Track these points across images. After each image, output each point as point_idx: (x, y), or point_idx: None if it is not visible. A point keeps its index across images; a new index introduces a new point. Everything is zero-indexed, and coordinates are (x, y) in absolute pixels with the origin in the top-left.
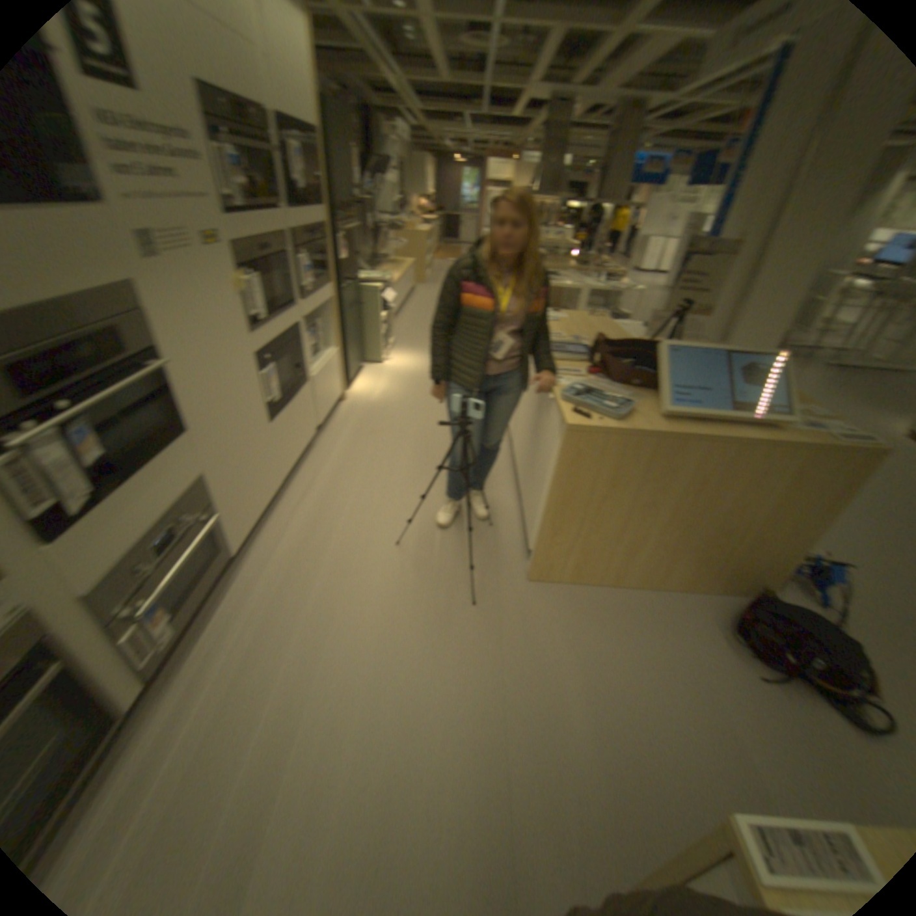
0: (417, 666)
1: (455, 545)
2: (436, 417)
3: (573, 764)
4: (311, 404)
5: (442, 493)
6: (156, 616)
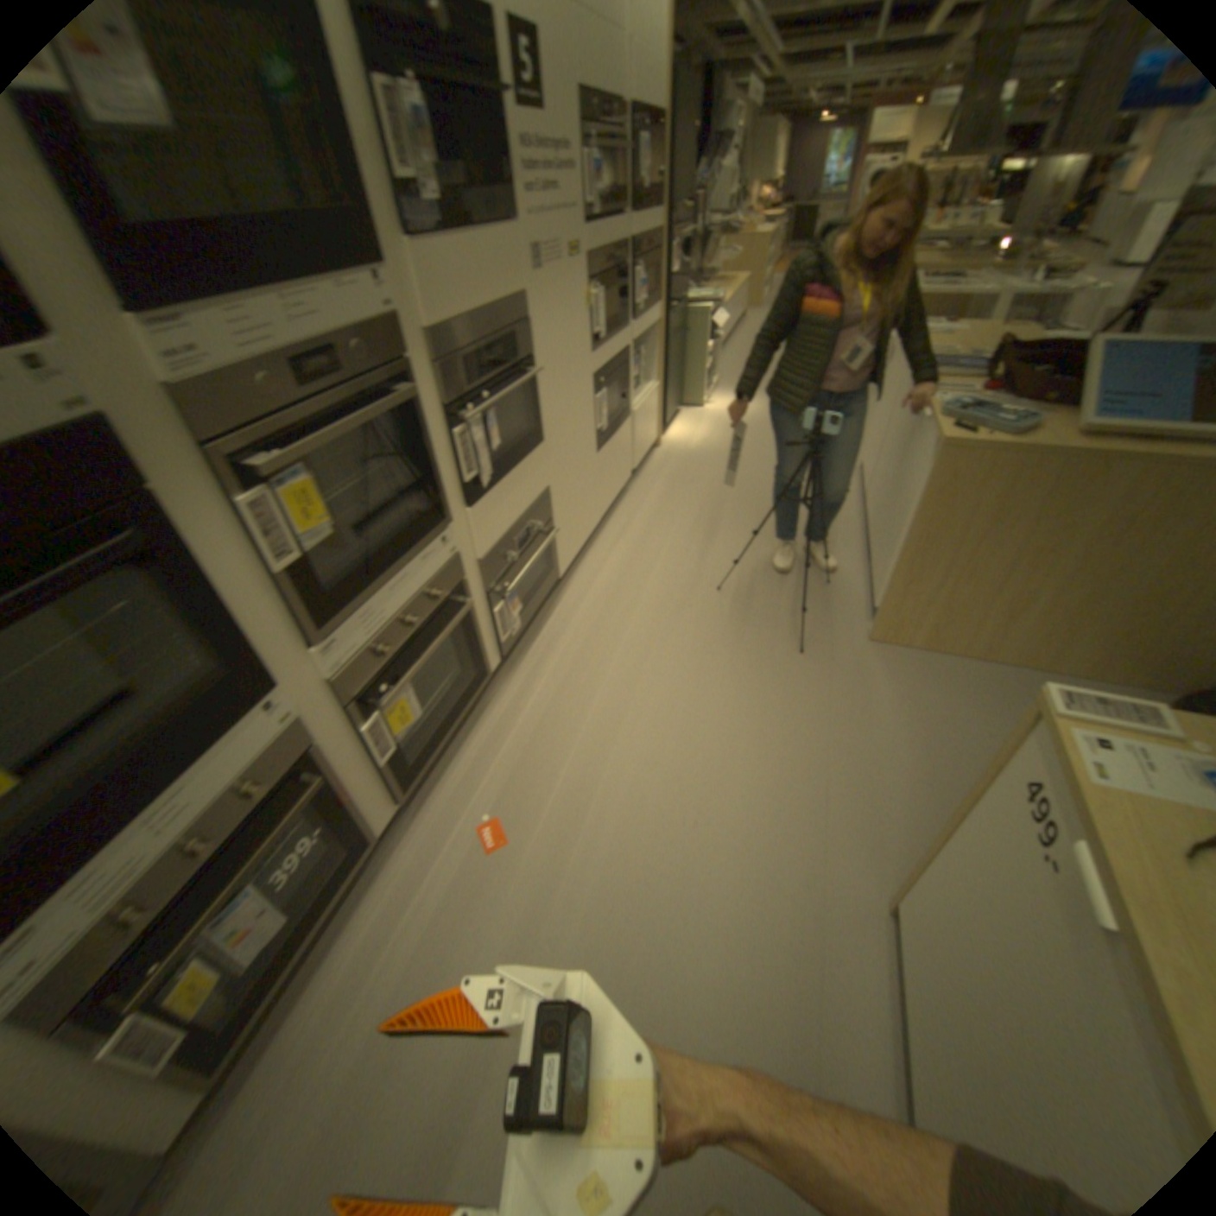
0: (735, 695)
1: (782, 599)
2: (765, 469)
3: (900, 799)
4: (628, 443)
5: (768, 548)
6: (511, 604)
